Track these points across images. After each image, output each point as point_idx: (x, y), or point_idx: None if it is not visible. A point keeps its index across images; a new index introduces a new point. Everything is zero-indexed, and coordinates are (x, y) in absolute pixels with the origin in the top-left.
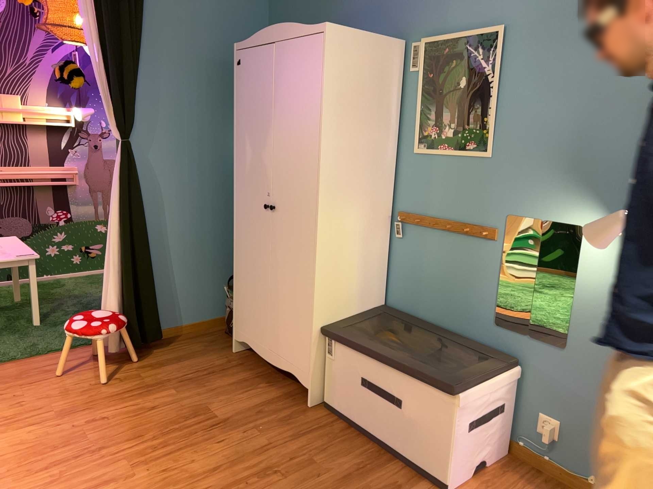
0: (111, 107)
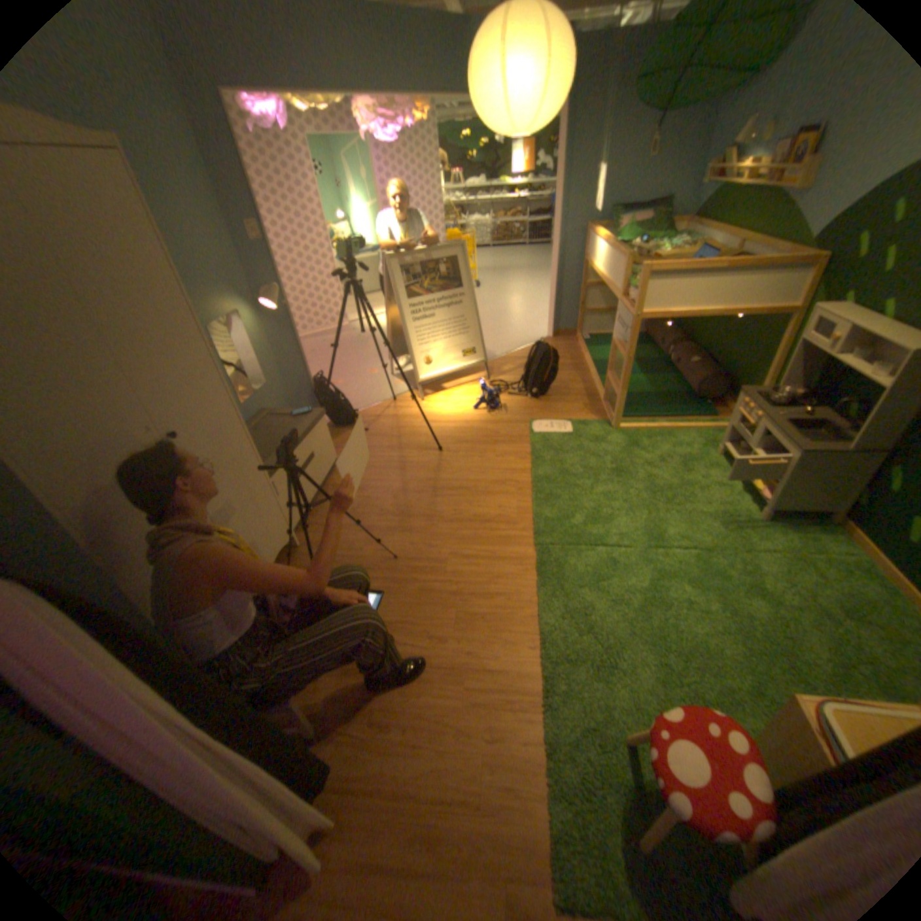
0: None
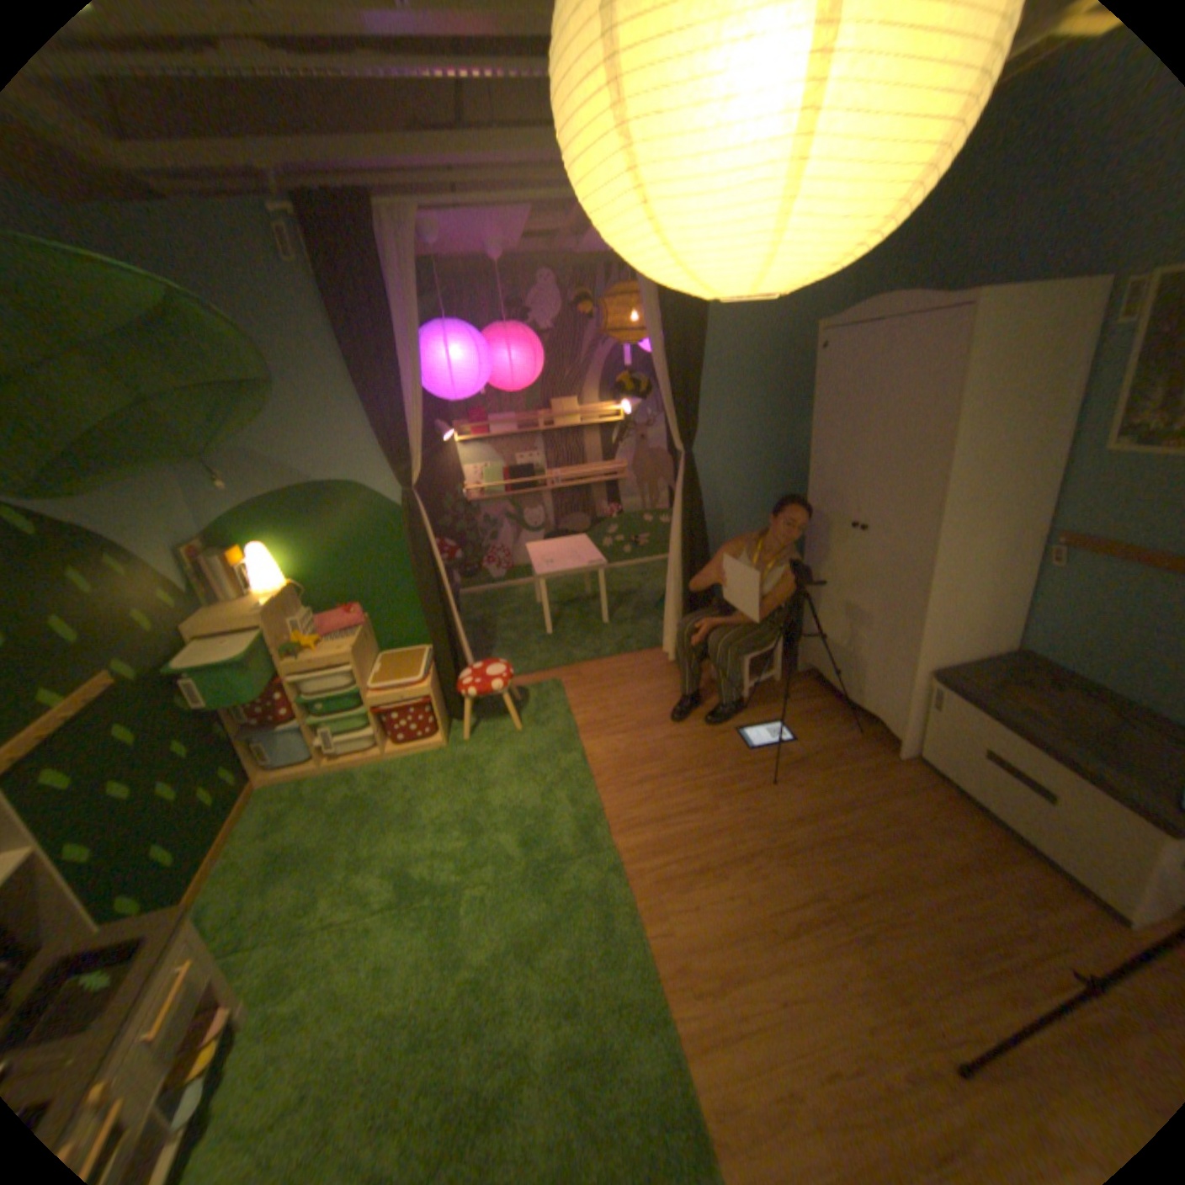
0: (672, 419)
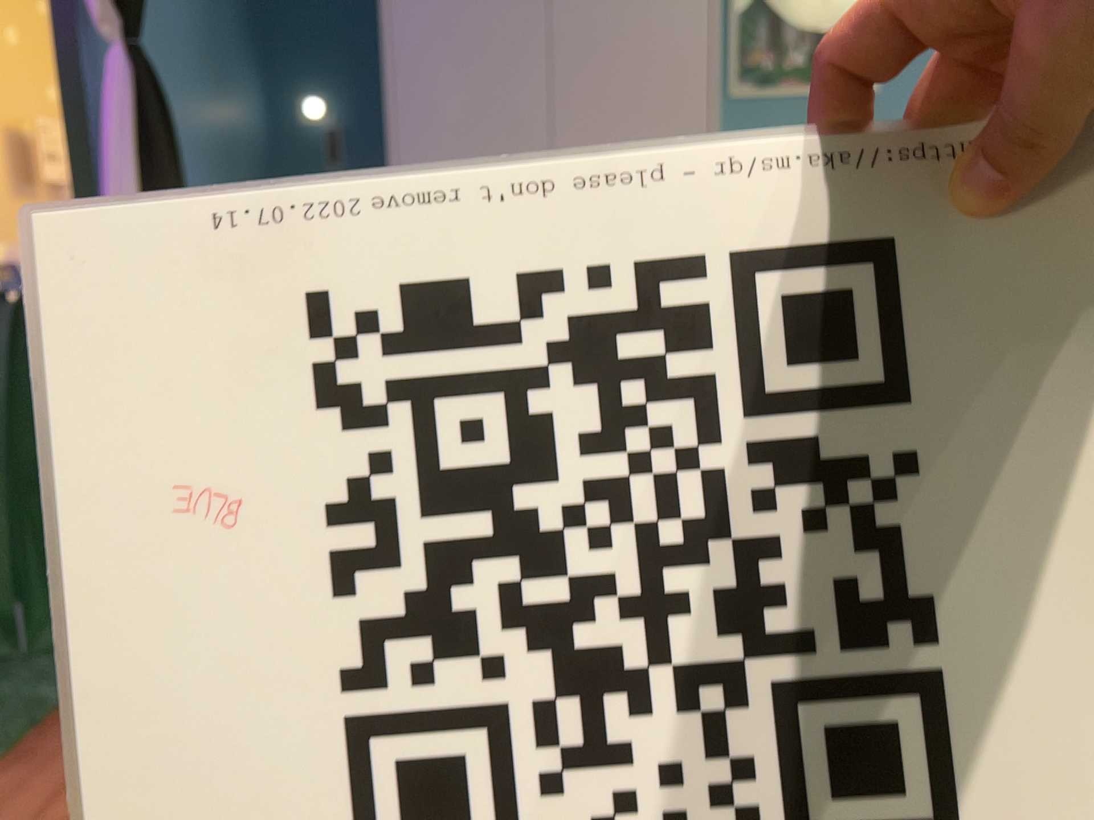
0: None
